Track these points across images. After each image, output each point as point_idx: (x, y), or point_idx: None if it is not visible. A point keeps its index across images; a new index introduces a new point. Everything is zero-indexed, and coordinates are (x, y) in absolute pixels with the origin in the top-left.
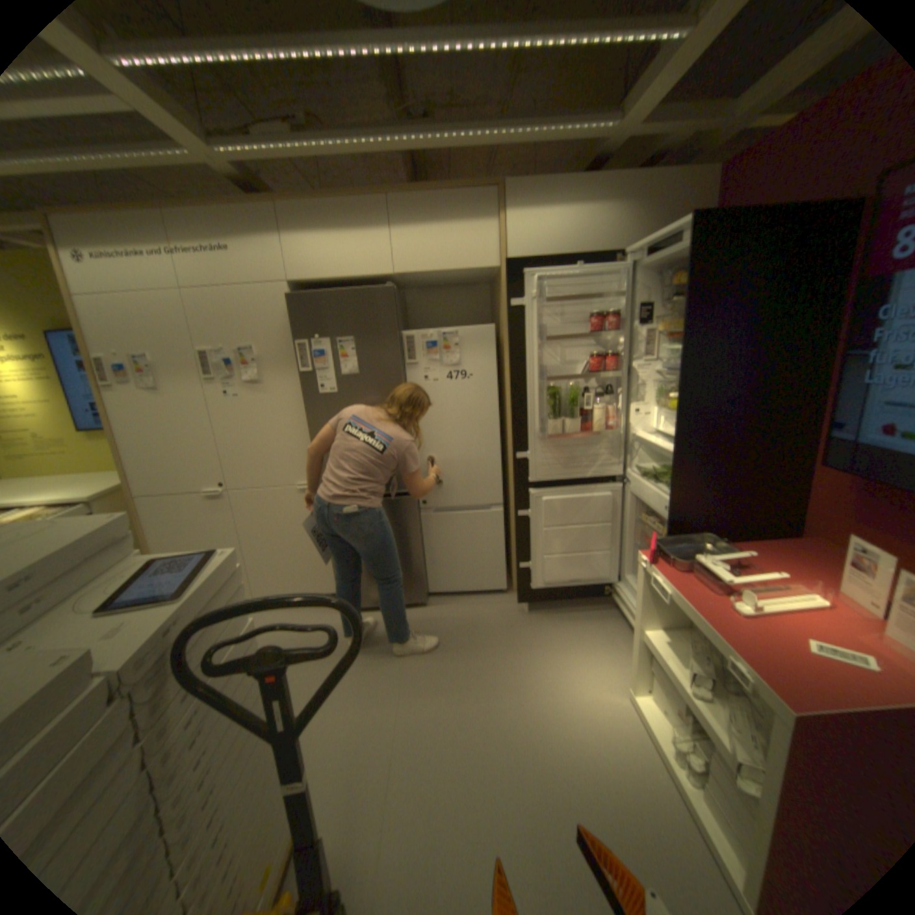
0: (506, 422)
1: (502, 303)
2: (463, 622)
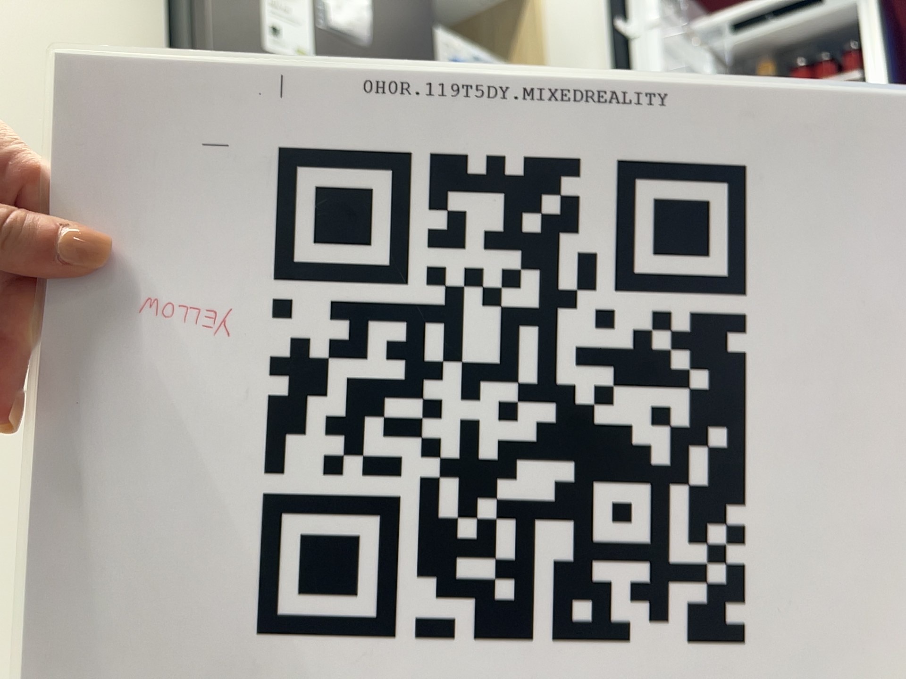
0: None
1: (527, 47)
2: None
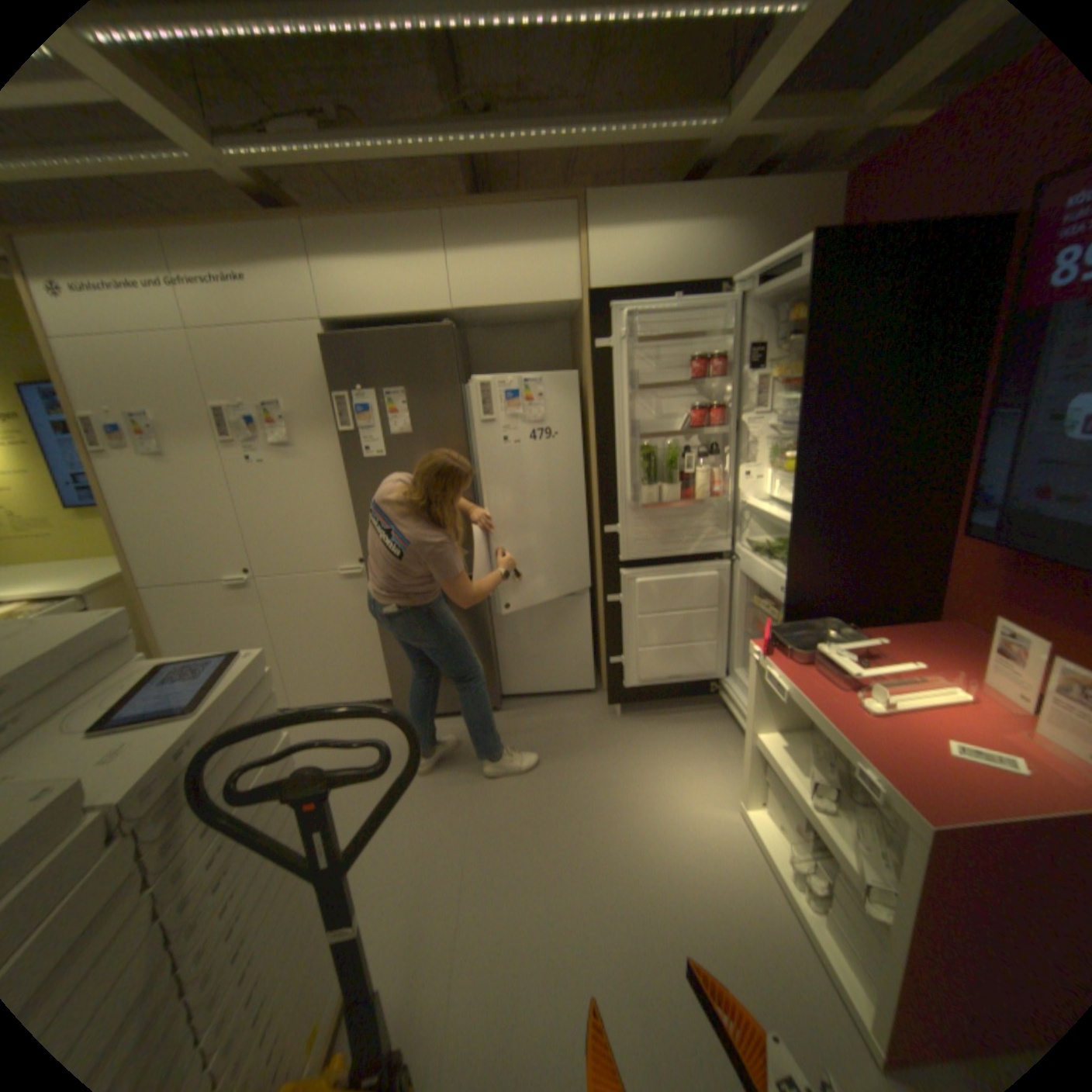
0: (591, 489)
1: (584, 345)
2: (544, 729)
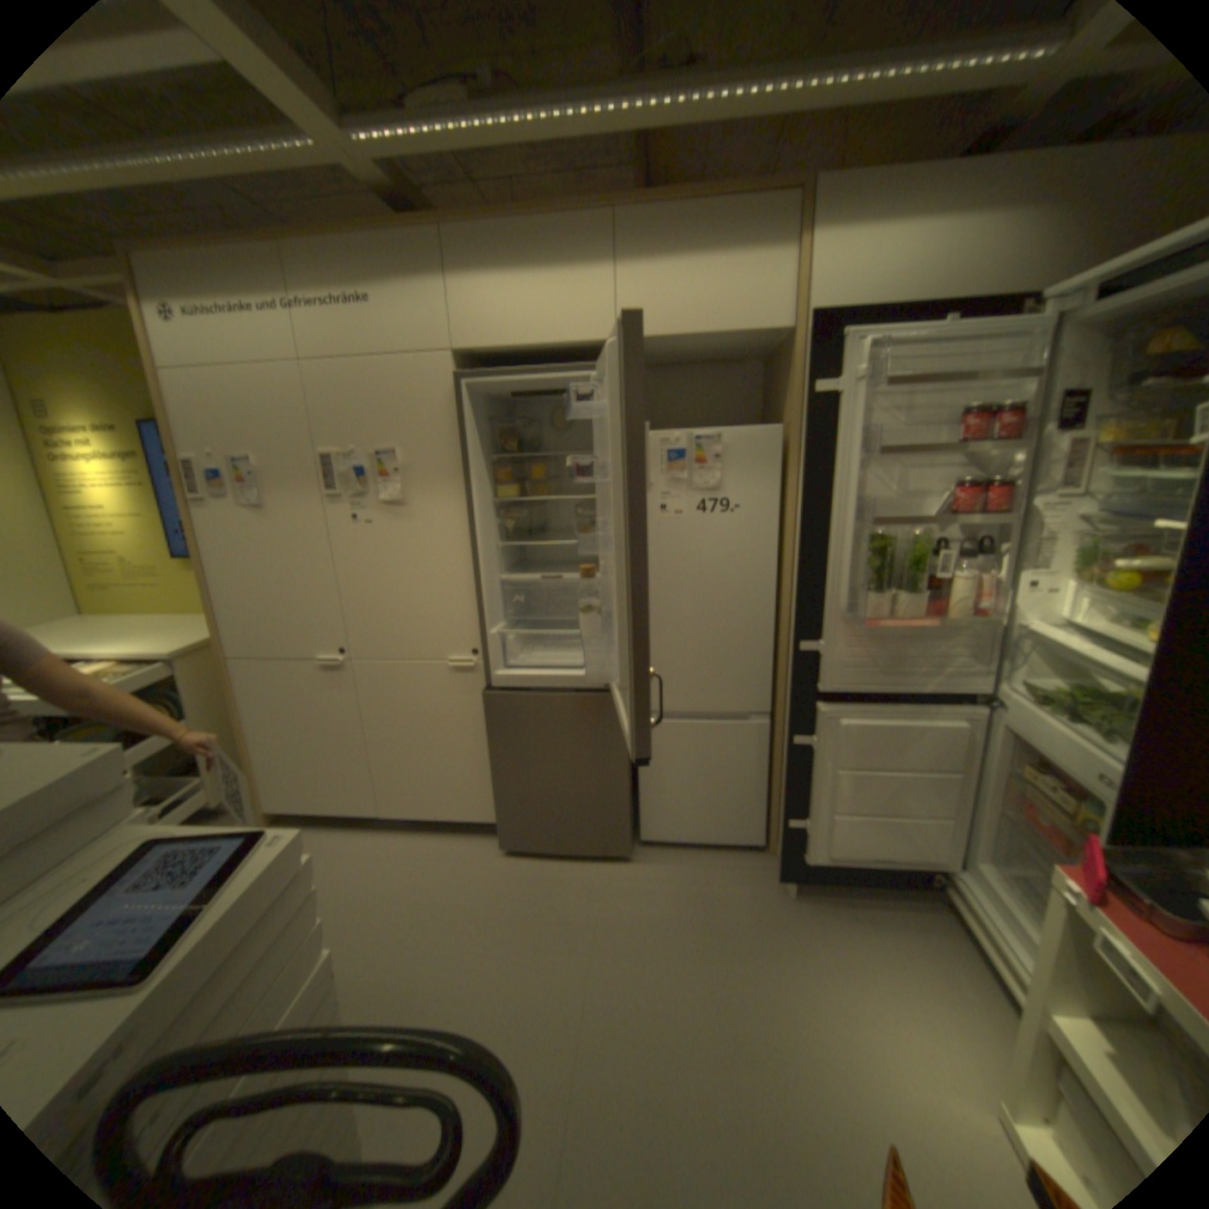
0: (782, 585)
1: (792, 389)
2: (688, 901)
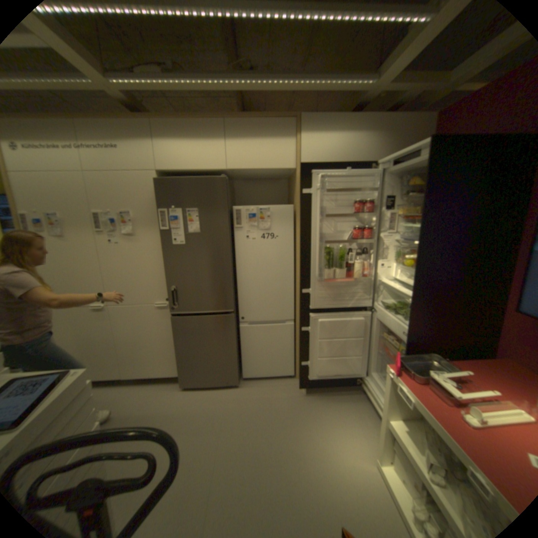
0: (296, 267)
1: (296, 191)
2: (263, 400)
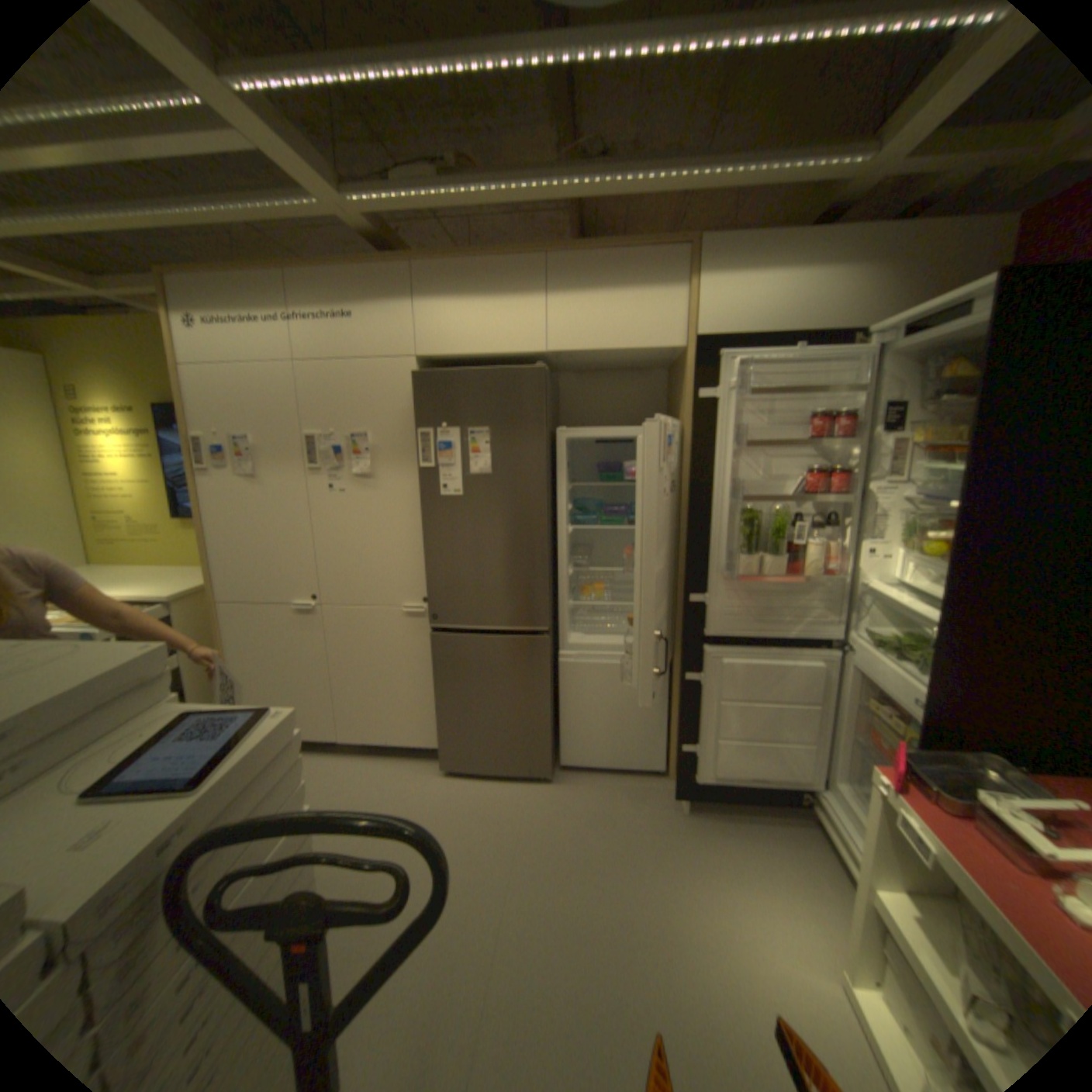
0: (678, 549)
1: (685, 394)
2: (598, 815)
